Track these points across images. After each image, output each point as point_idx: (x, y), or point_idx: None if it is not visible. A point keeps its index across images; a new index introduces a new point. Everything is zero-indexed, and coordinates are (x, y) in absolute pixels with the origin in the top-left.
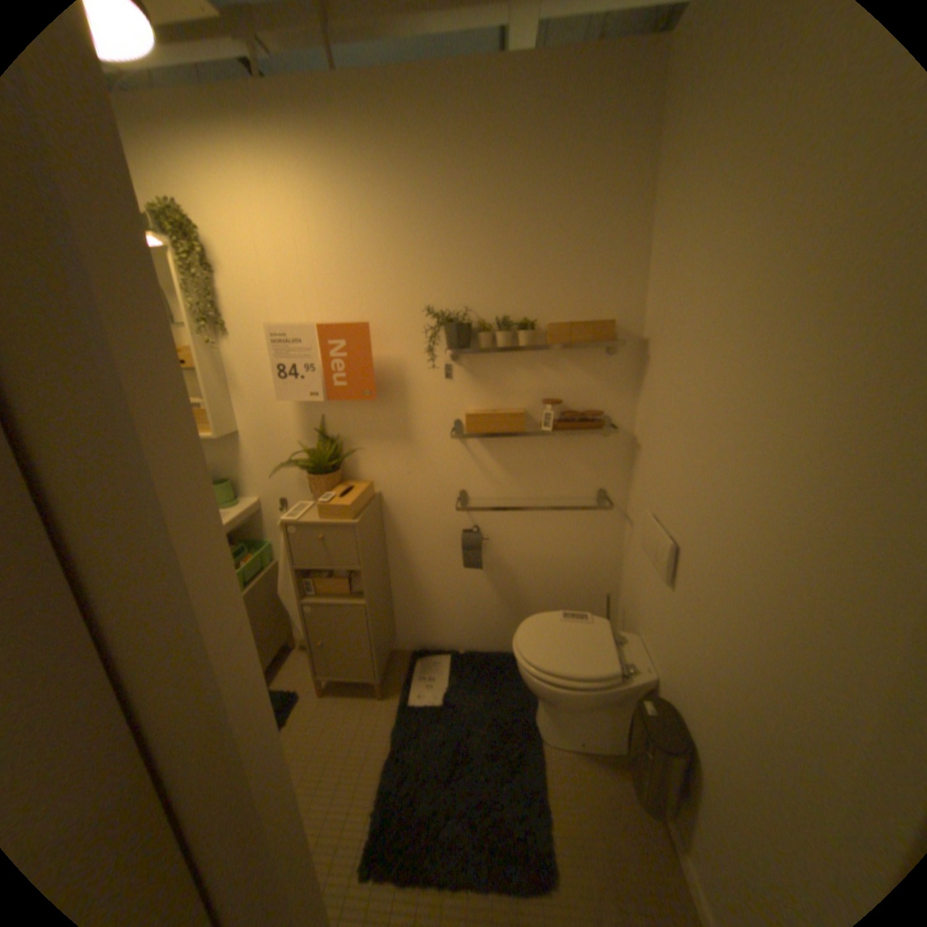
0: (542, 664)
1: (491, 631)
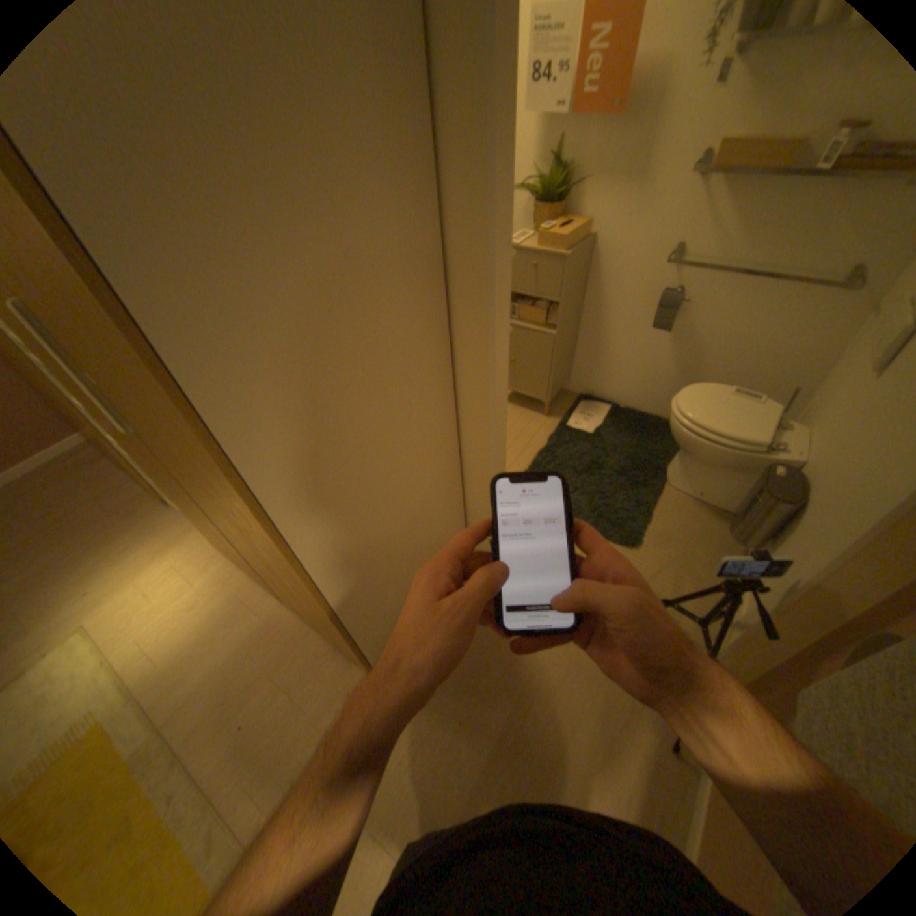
0: (695, 417)
1: (657, 397)
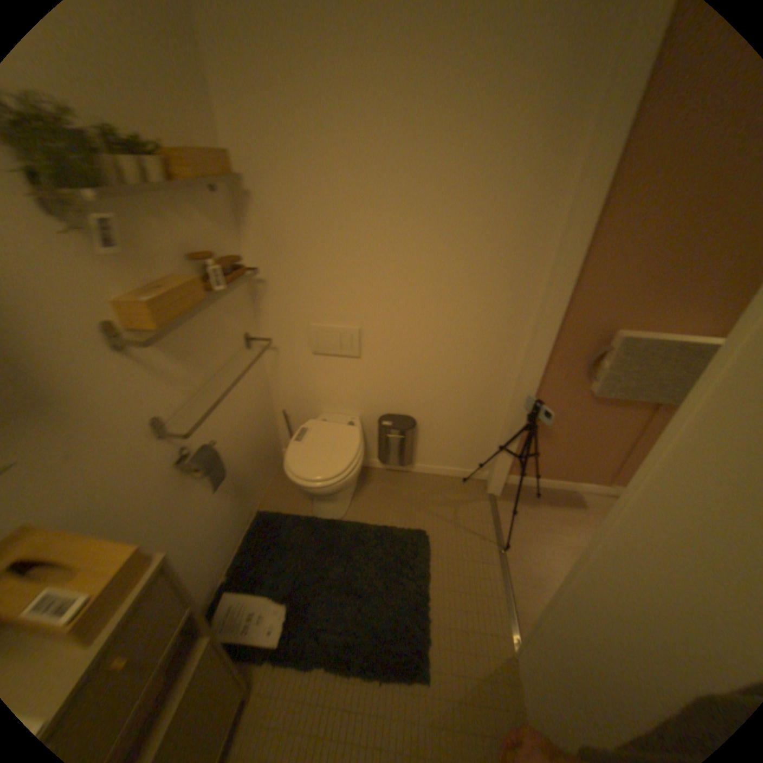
0: (342, 467)
1: (230, 531)
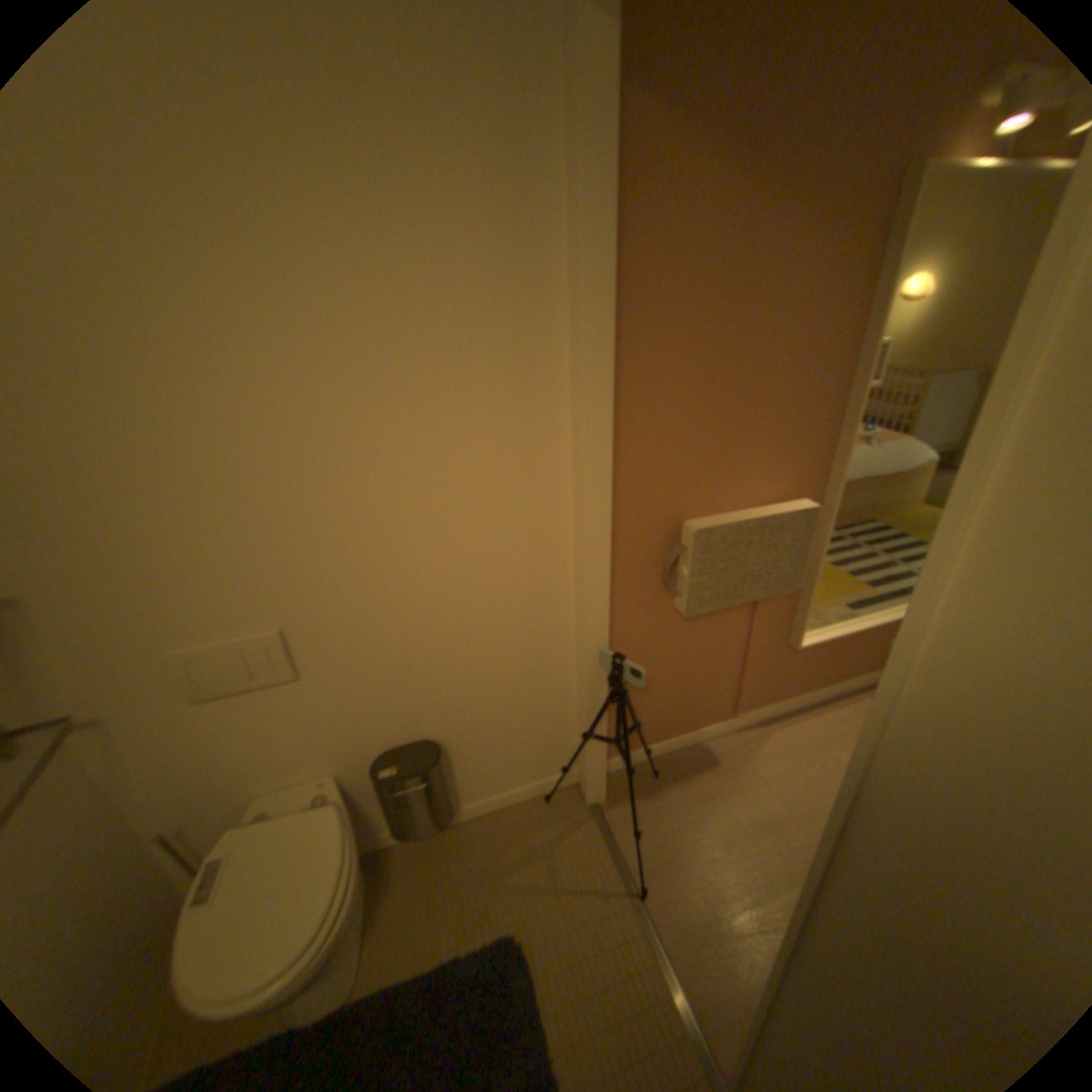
0: (311, 920)
1: None
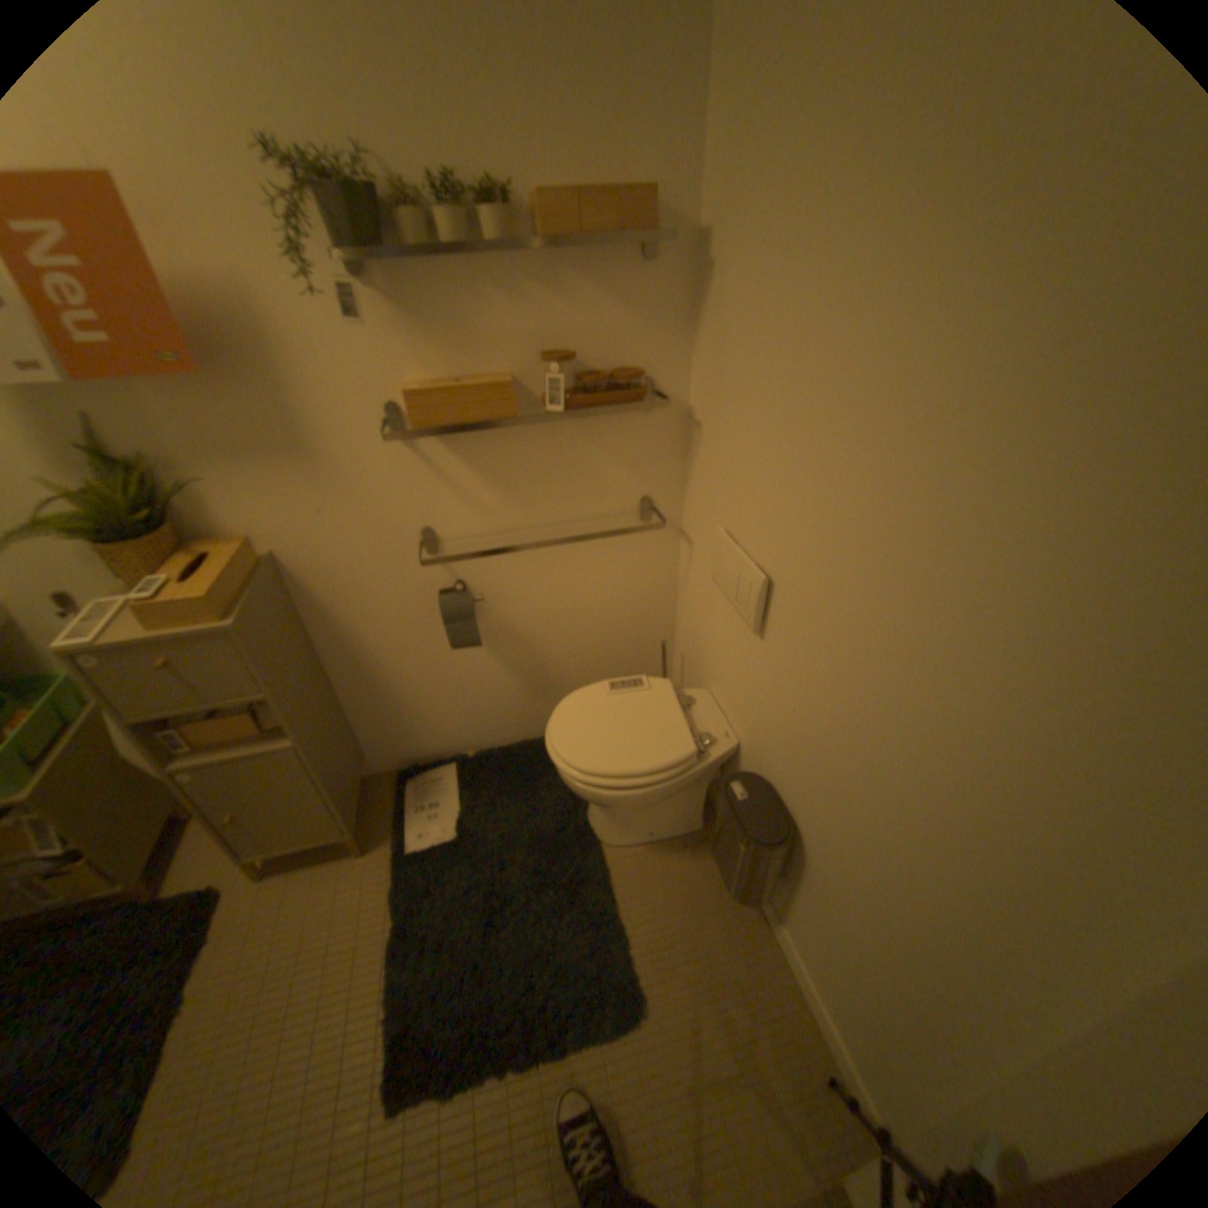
0: (593, 766)
1: (509, 718)
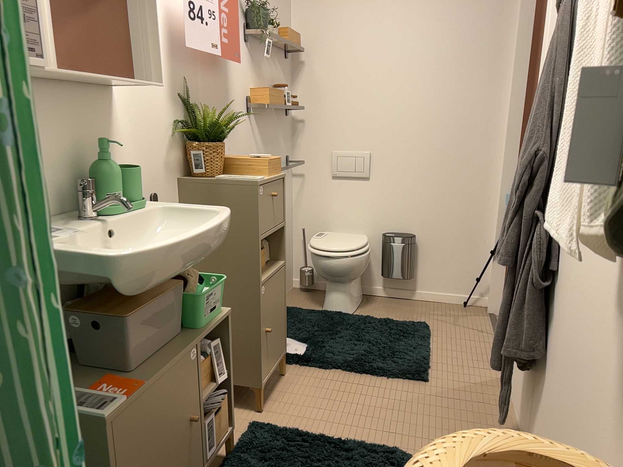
0: (355, 247)
1: None
